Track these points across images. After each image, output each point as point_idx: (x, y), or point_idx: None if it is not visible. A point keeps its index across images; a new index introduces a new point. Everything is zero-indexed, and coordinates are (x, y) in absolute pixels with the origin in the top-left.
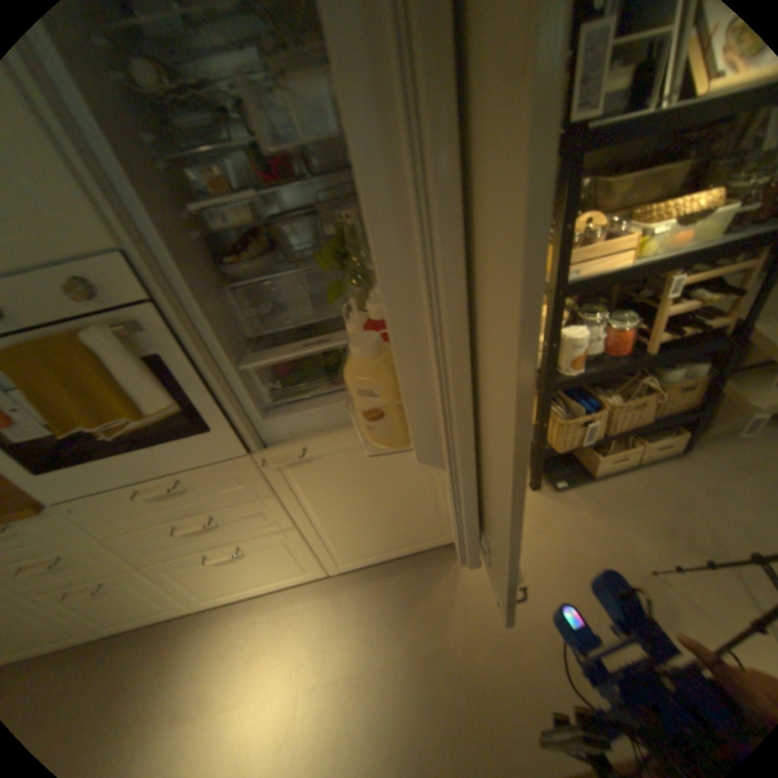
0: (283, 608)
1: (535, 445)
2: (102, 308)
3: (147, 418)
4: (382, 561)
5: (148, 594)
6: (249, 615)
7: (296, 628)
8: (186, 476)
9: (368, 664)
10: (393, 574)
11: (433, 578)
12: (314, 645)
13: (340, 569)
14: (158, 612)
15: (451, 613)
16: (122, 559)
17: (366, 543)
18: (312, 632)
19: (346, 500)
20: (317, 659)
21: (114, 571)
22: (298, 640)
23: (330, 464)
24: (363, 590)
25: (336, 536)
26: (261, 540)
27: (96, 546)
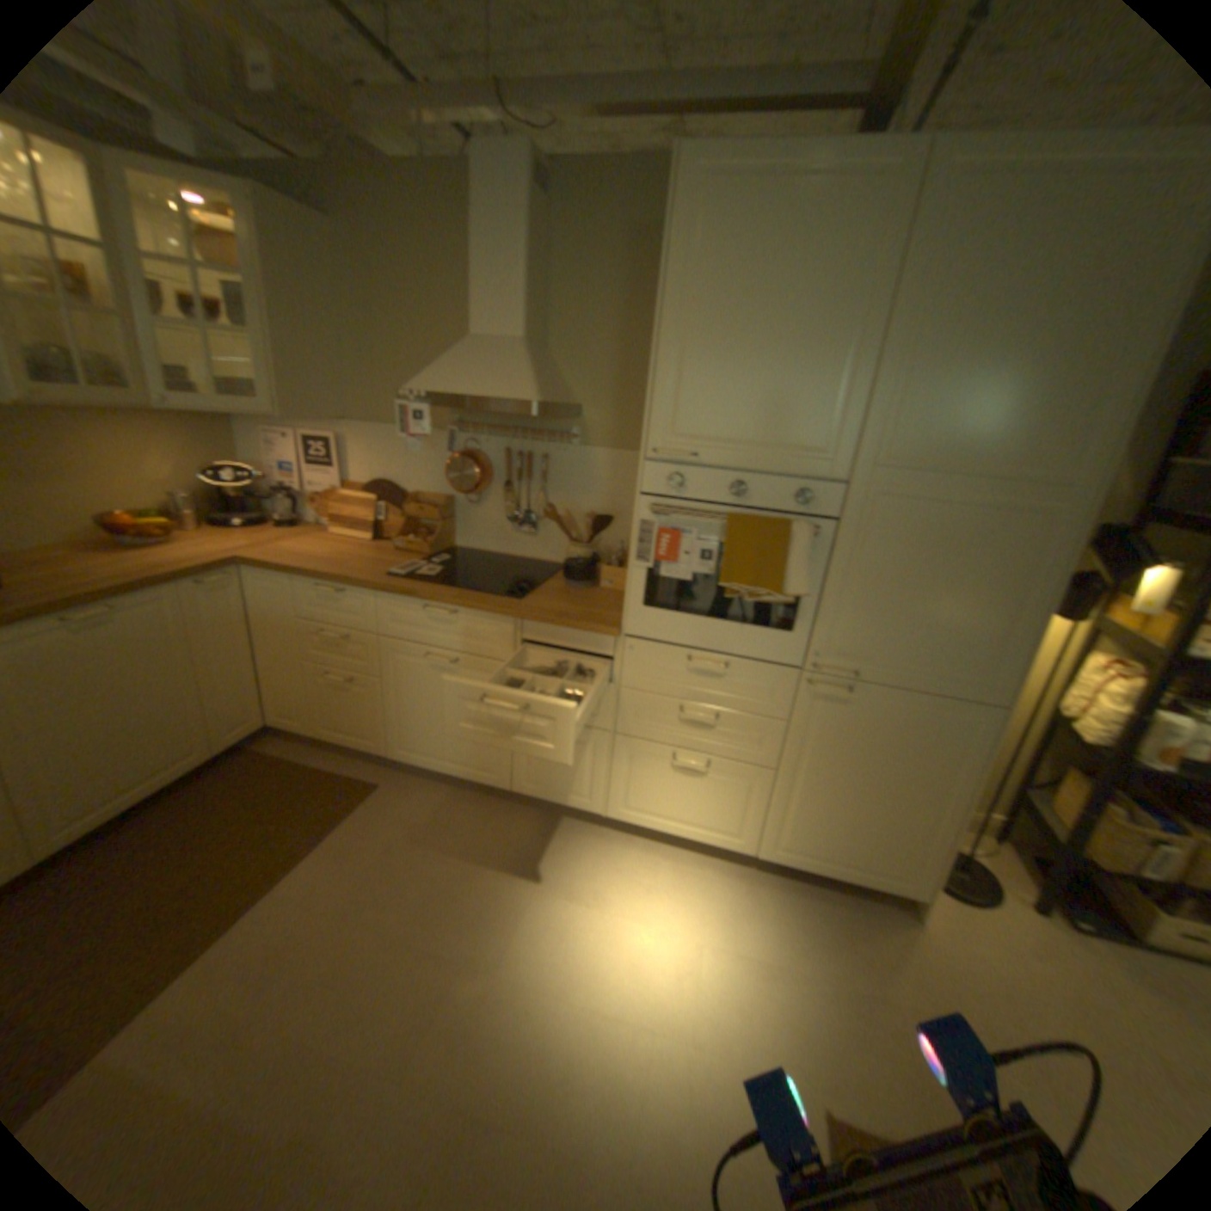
0: (689, 867)
1: (1070, 844)
2: (804, 514)
3: (773, 597)
4: (824, 875)
5: (594, 767)
6: (650, 854)
7: (703, 891)
8: (737, 662)
9: (788, 964)
10: (827, 902)
11: (879, 931)
12: (724, 916)
13: (775, 856)
14: (579, 794)
15: (901, 974)
16: (615, 715)
17: (826, 836)
18: (721, 904)
19: (846, 766)
20: (726, 929)
21: (598, 723)
22: (706, 902)
23: (861, 715)
24: (786, 898)
25: (804, 807)
26: (735, 766)
27: (612, 690)
